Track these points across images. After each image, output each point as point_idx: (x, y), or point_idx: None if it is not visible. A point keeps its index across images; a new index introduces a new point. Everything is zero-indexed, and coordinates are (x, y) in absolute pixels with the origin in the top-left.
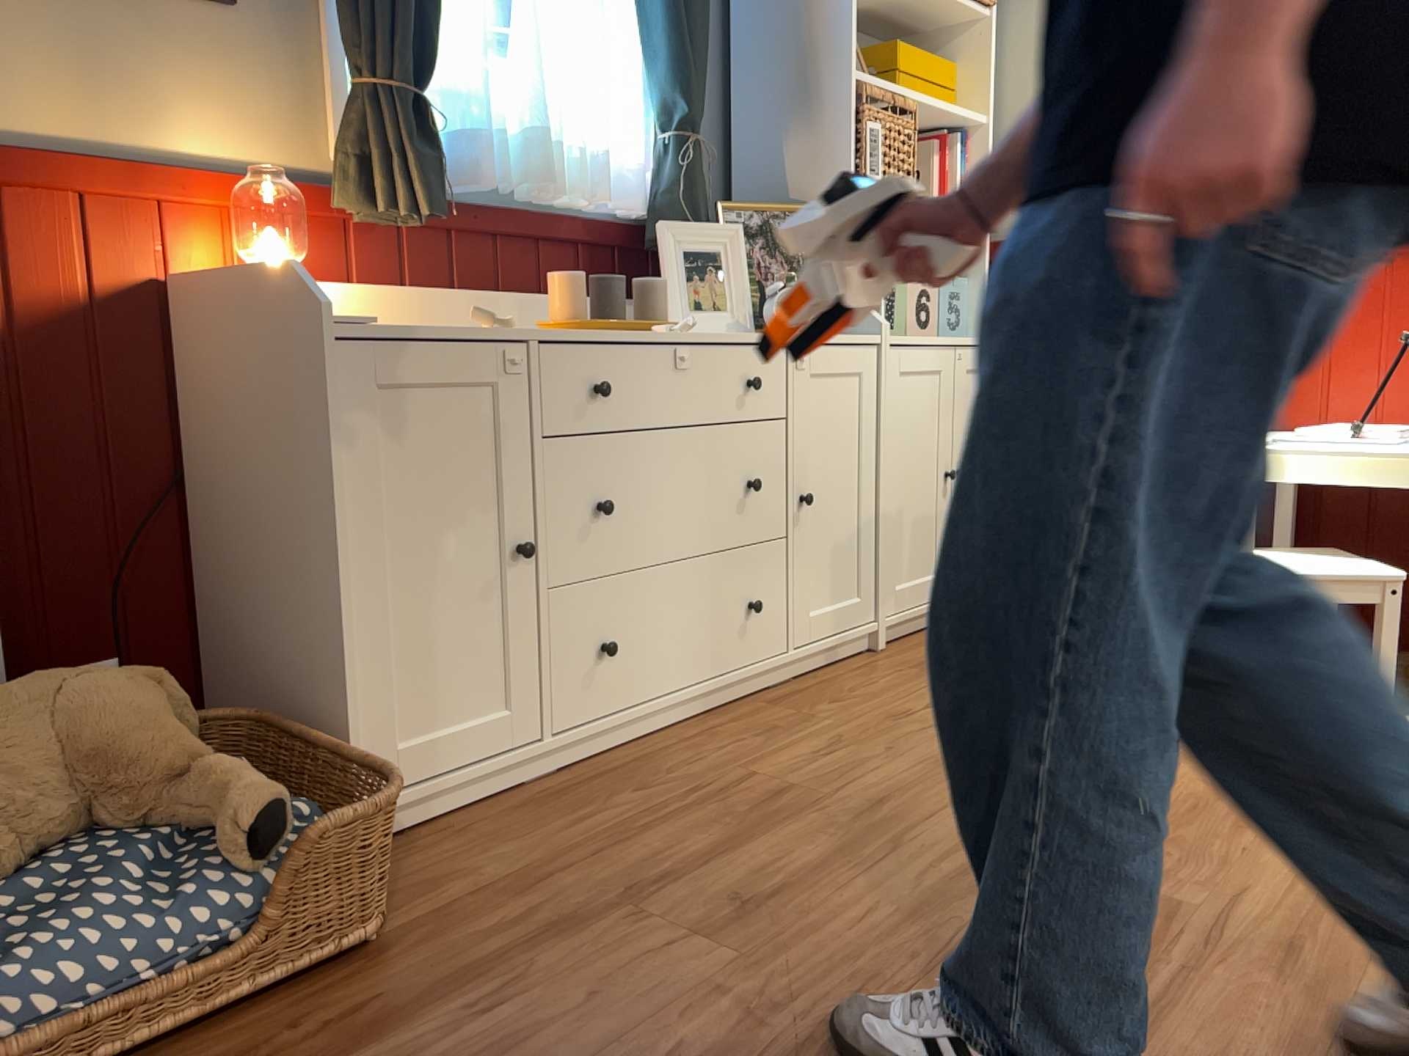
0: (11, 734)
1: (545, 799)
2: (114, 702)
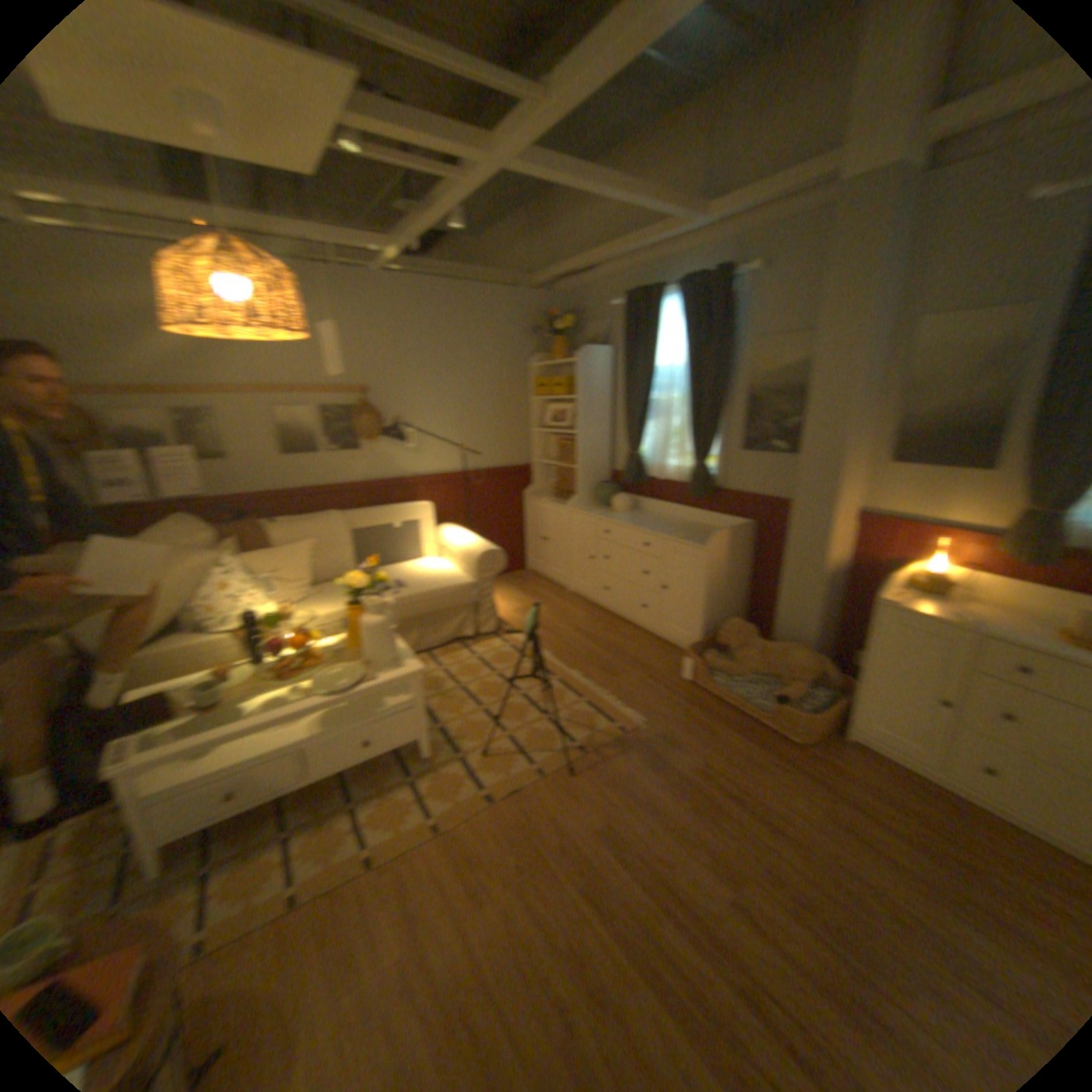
0: (779, 653)
1: (920, 788)
2: (798, 660)
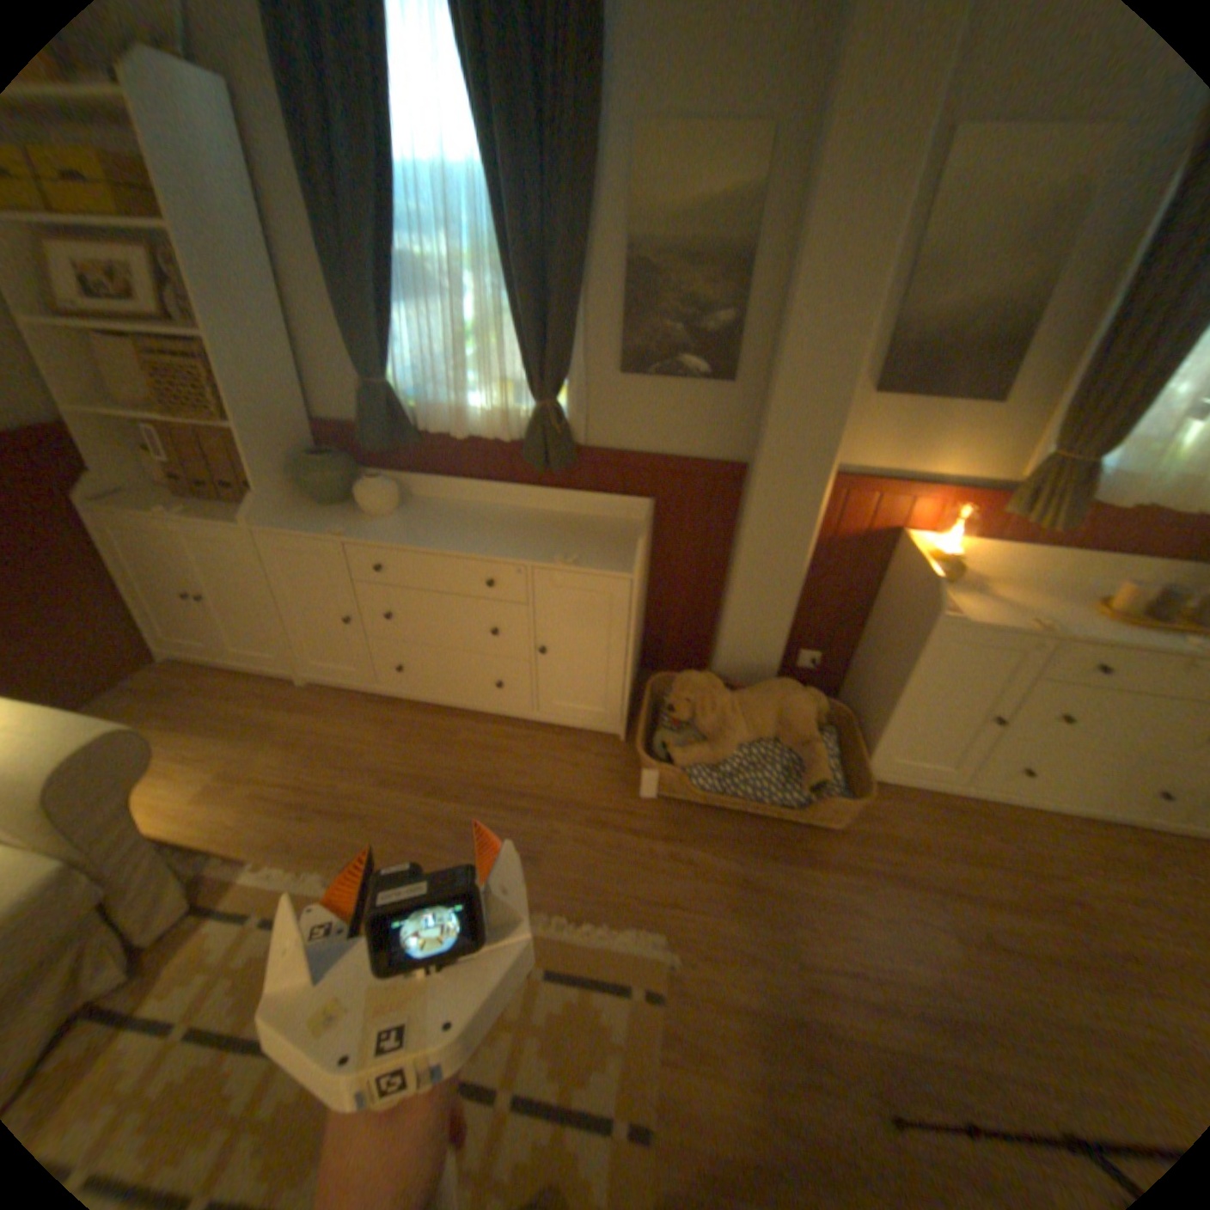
0: (769, 705)
1: (953, 810)
2: (800, 709)
